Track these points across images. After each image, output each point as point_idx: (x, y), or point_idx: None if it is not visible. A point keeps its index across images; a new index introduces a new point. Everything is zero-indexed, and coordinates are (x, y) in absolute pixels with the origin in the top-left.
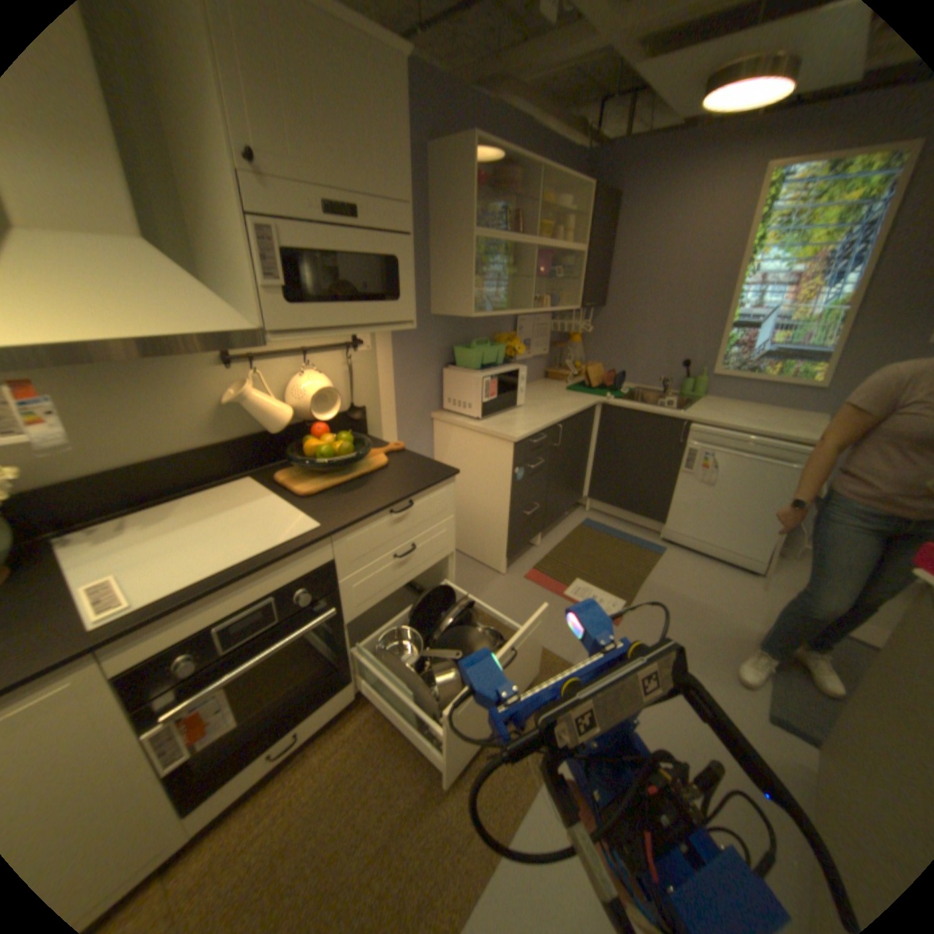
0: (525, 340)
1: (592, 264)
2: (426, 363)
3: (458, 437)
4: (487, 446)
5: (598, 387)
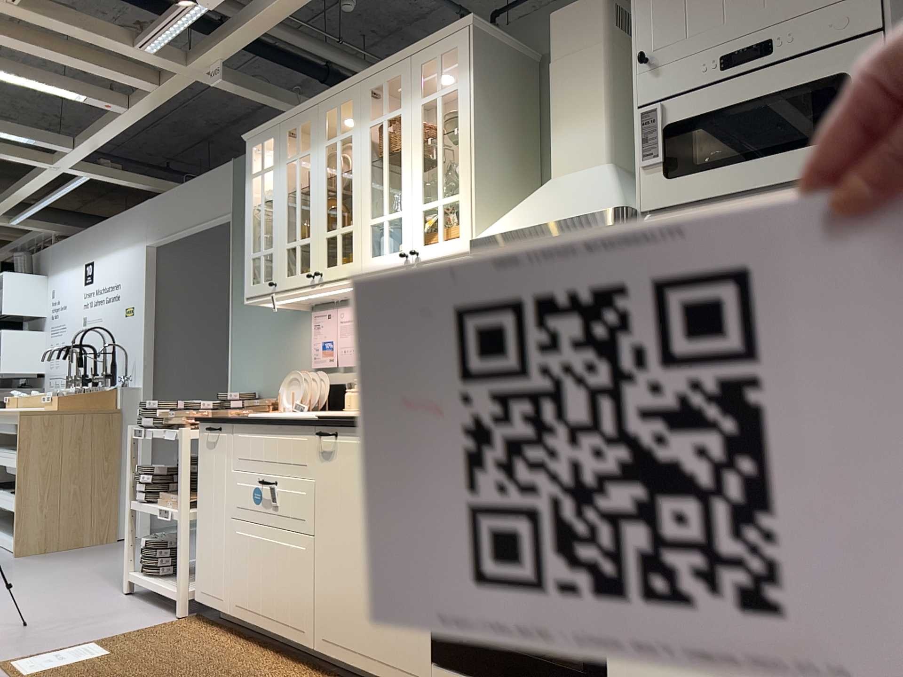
0: None
1: None
2: None
3: None
4: None
5: None
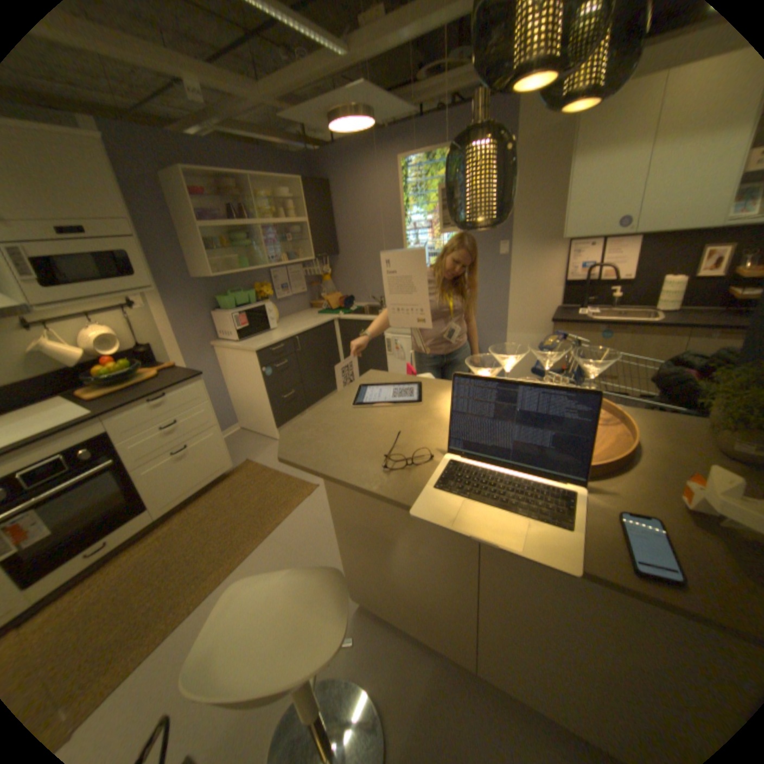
0: (282, 285)
1: (315, 229)
2: (197, 310)
3: (230, 355)
4: (245, 357)
5: (340, 309)
